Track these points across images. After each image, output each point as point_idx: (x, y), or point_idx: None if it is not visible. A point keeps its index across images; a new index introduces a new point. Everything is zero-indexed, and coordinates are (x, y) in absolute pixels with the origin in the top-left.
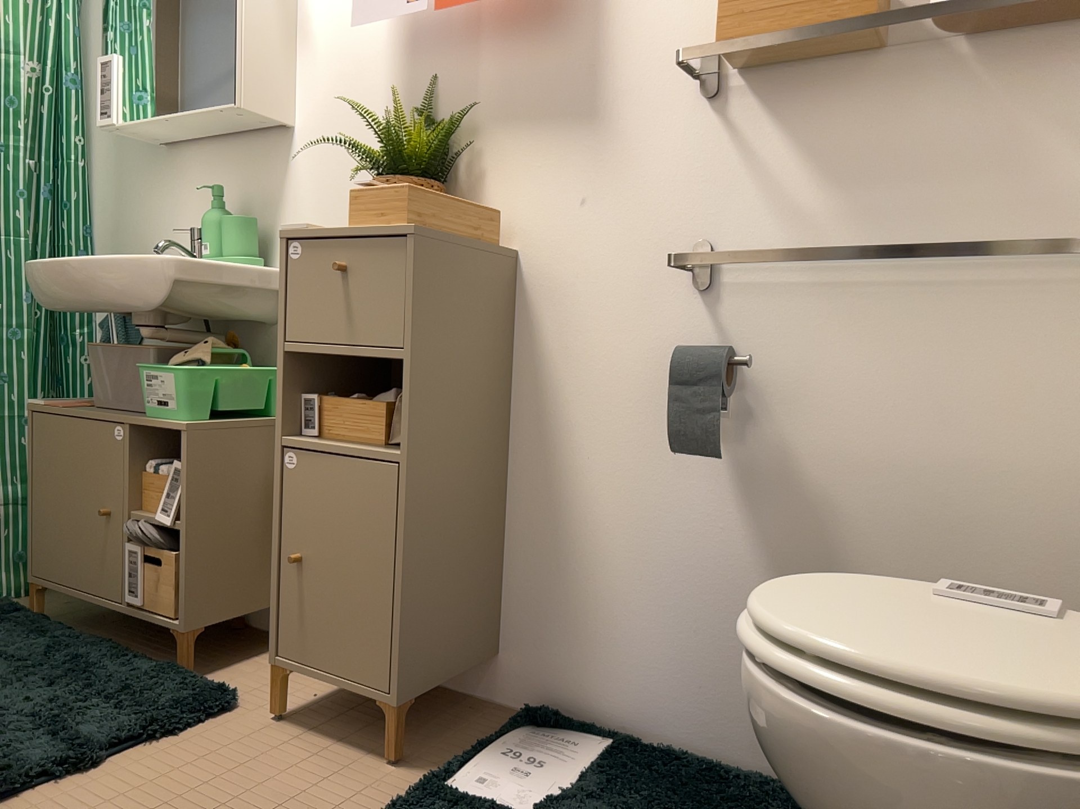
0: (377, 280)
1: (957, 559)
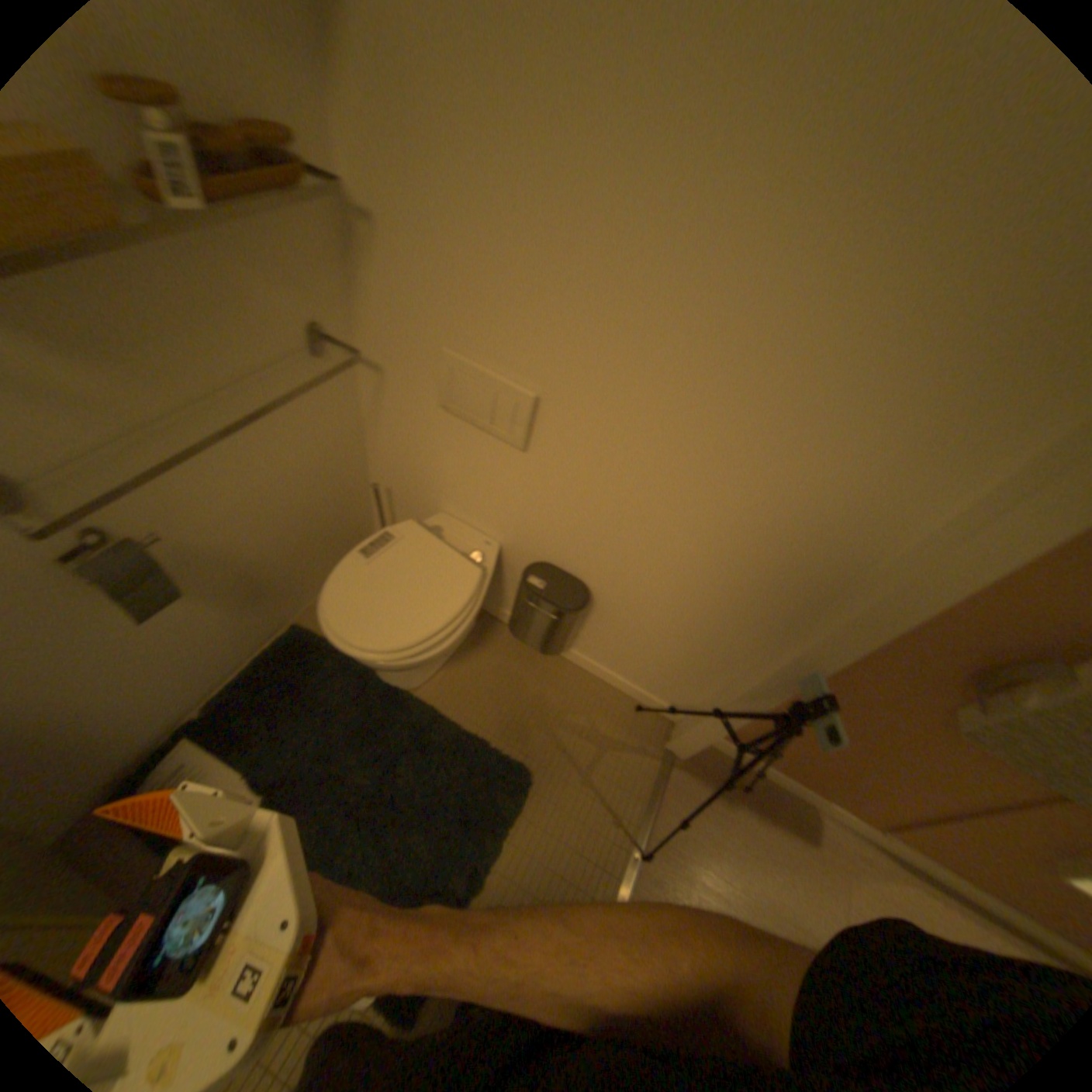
0: None
1: (289, 517)
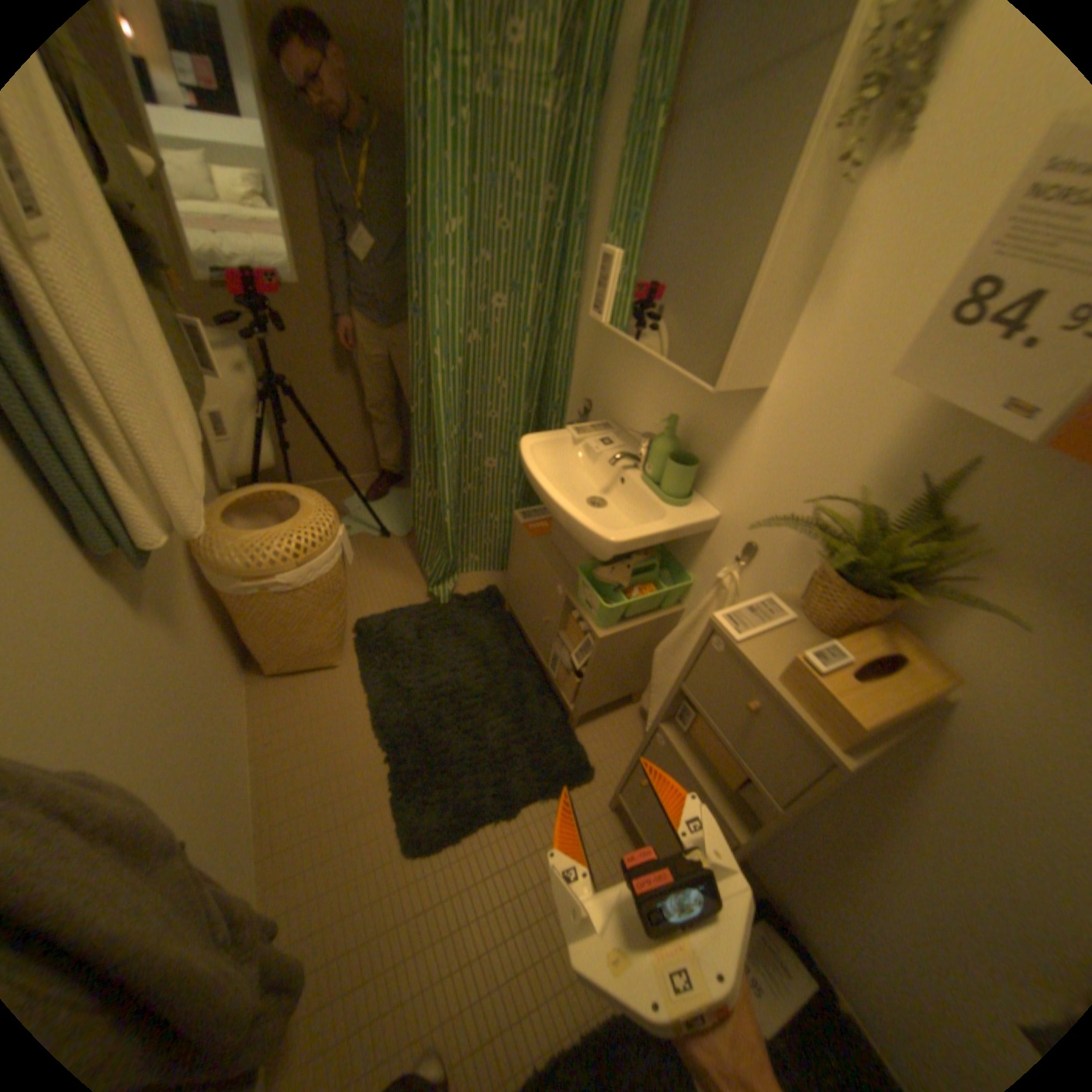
0: (788, 749)
1: None
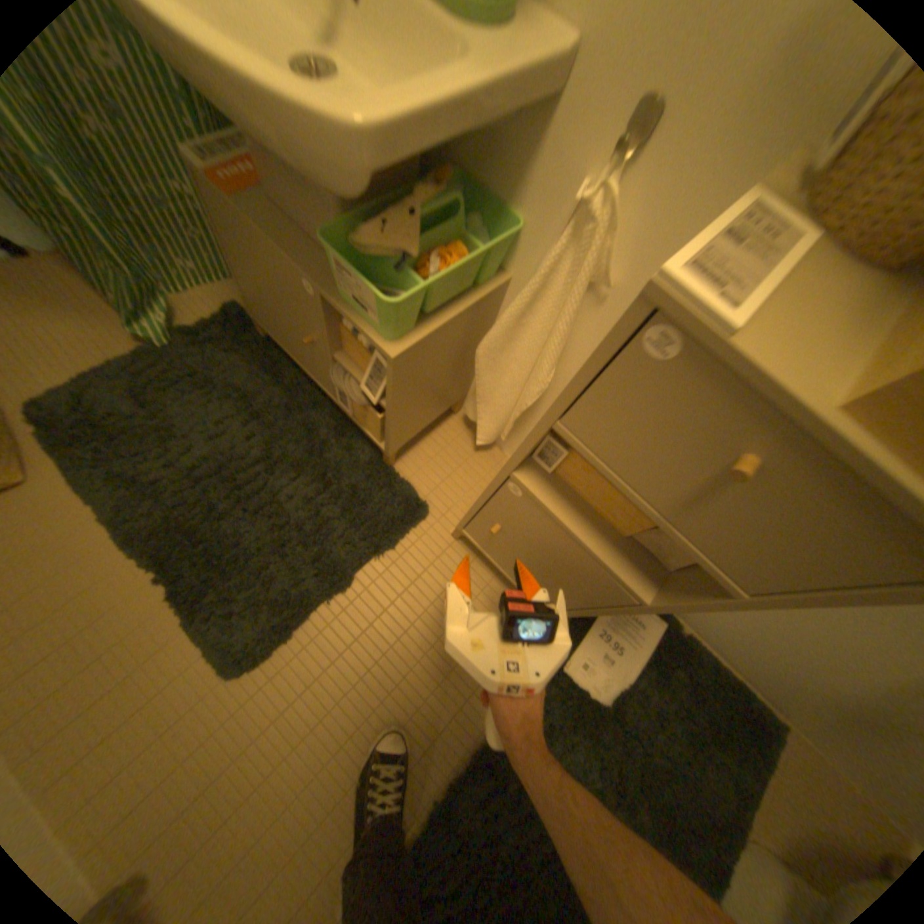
0: (810, 529)
1: None
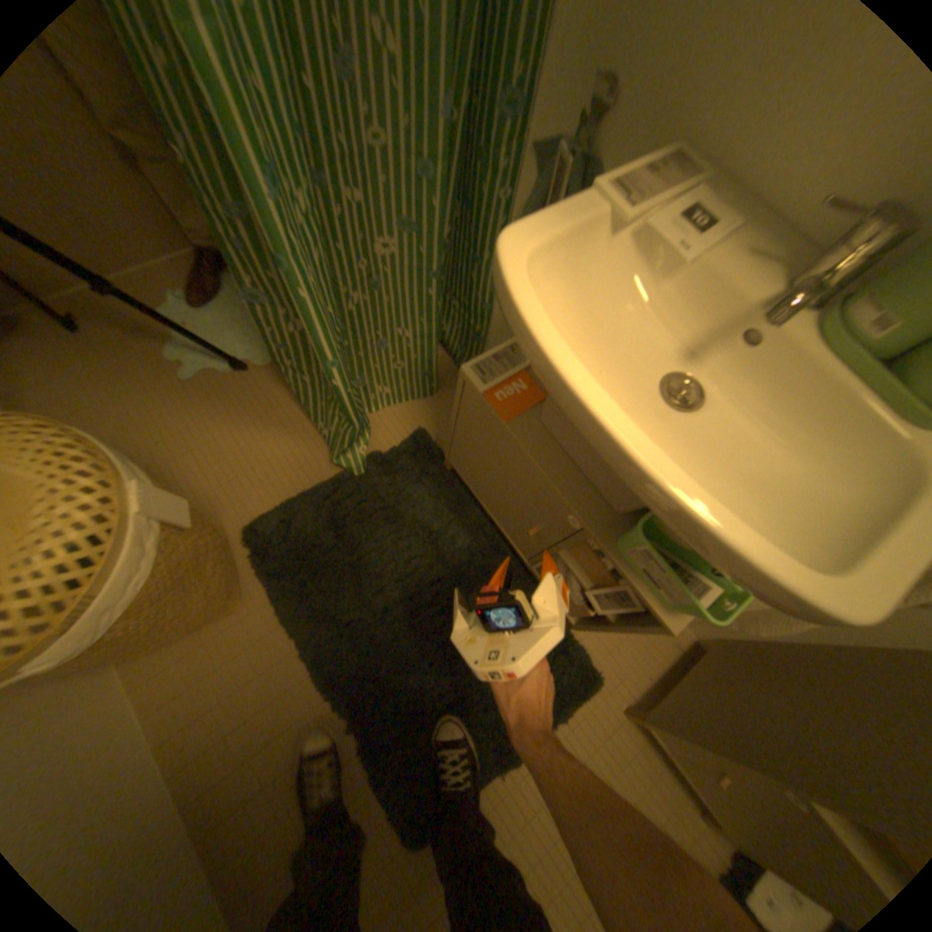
0: None
1: None
